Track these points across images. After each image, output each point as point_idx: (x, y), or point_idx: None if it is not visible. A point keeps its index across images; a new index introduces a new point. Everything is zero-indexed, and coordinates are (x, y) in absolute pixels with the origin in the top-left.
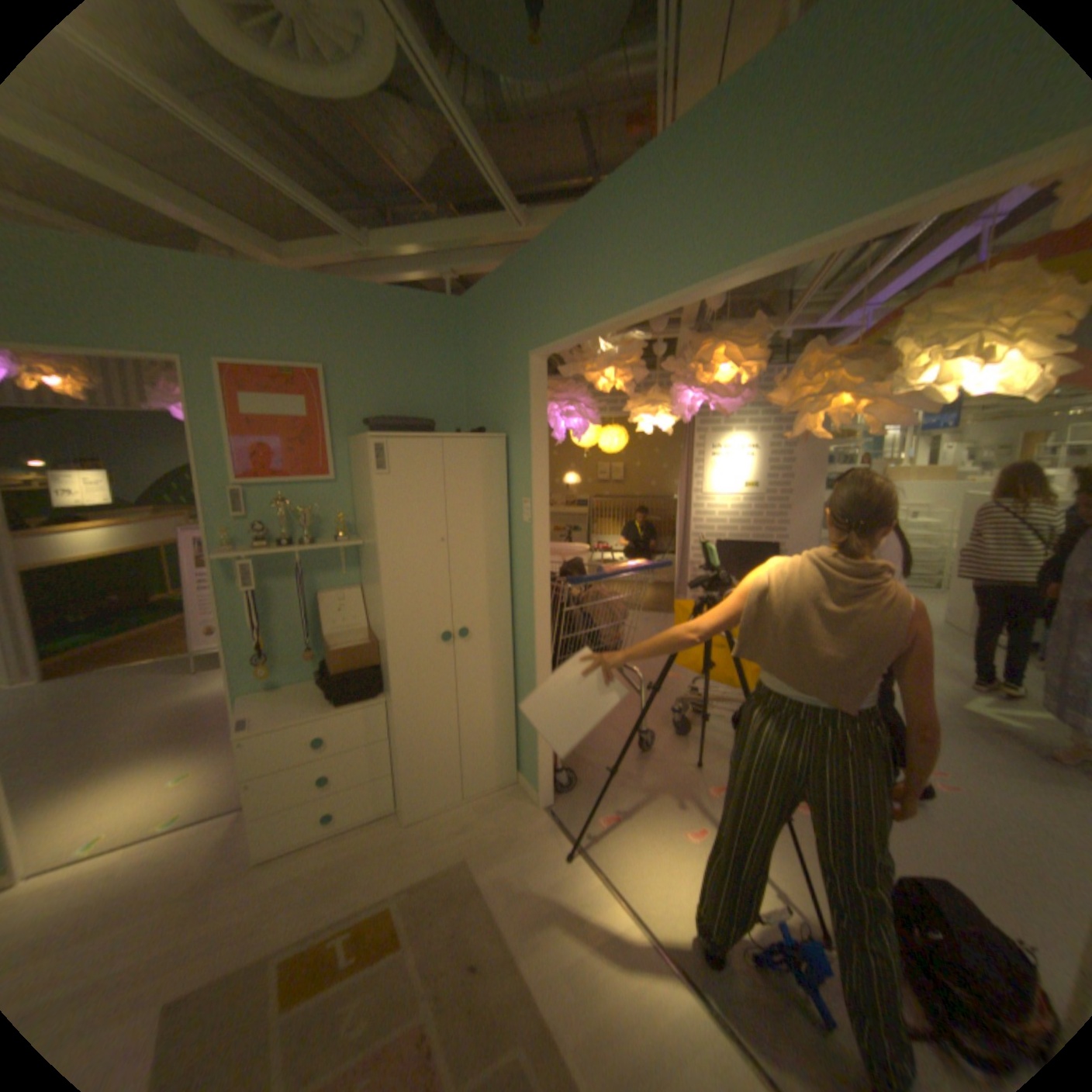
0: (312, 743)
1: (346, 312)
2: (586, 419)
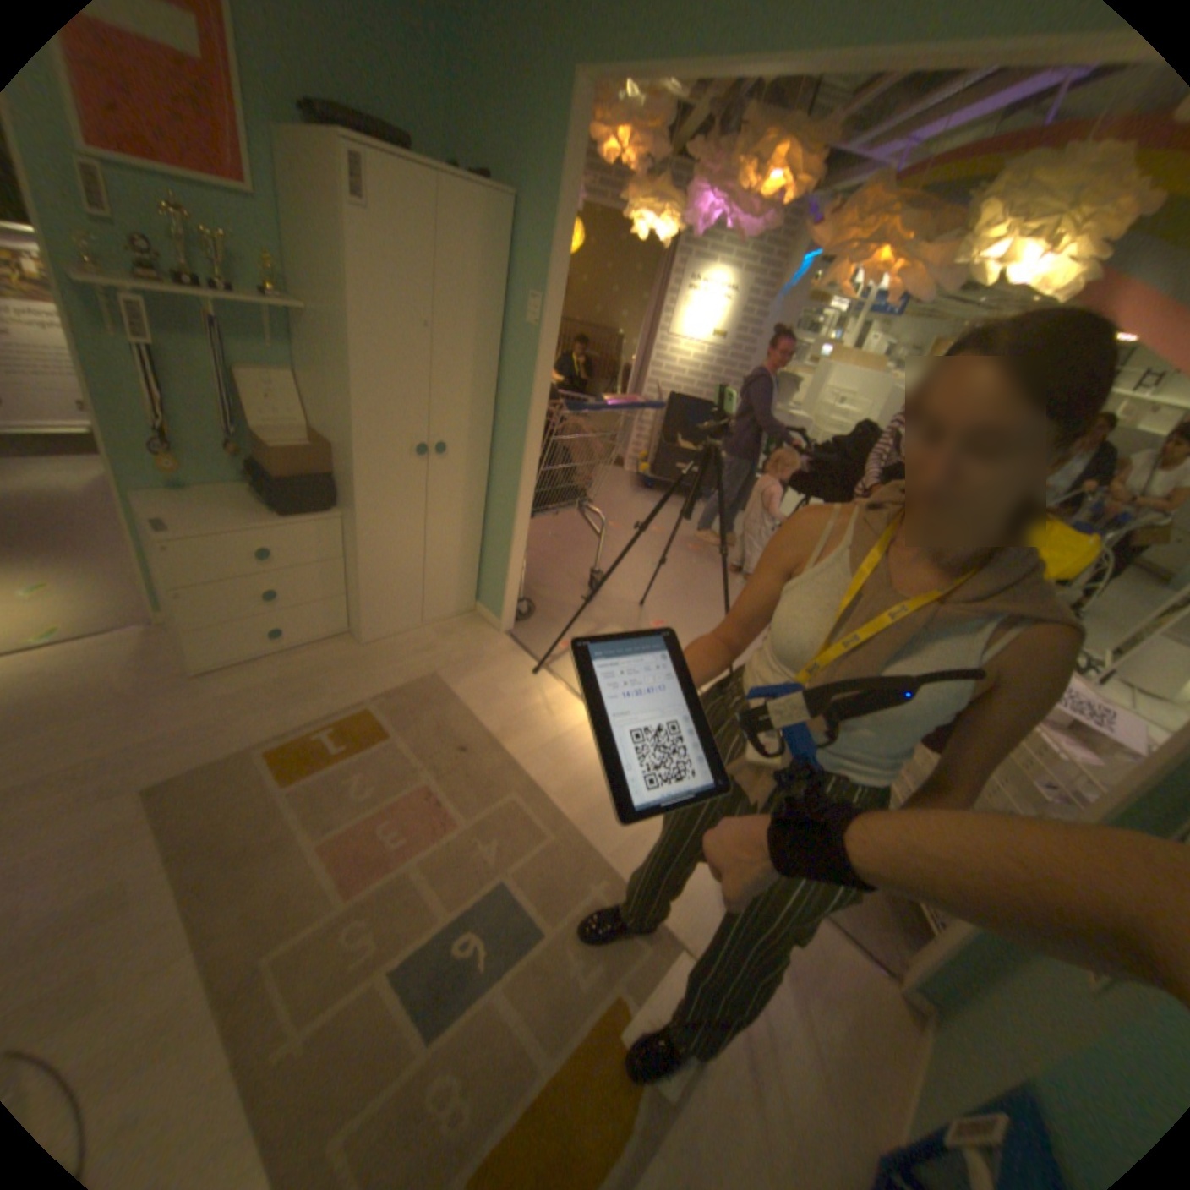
0: (257, 554)
1: None
2: None
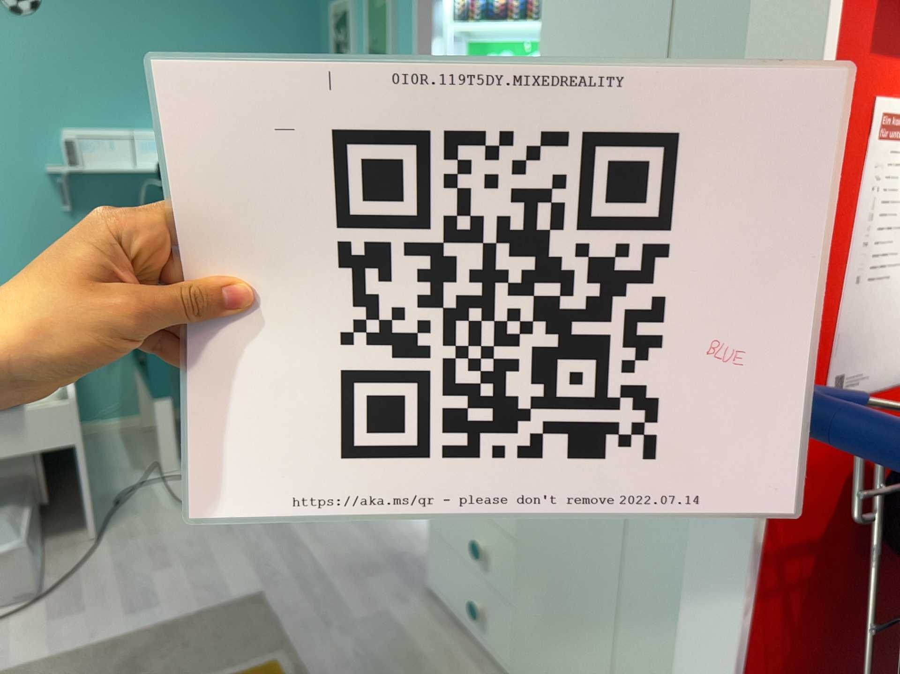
0: None
1: None
2: None
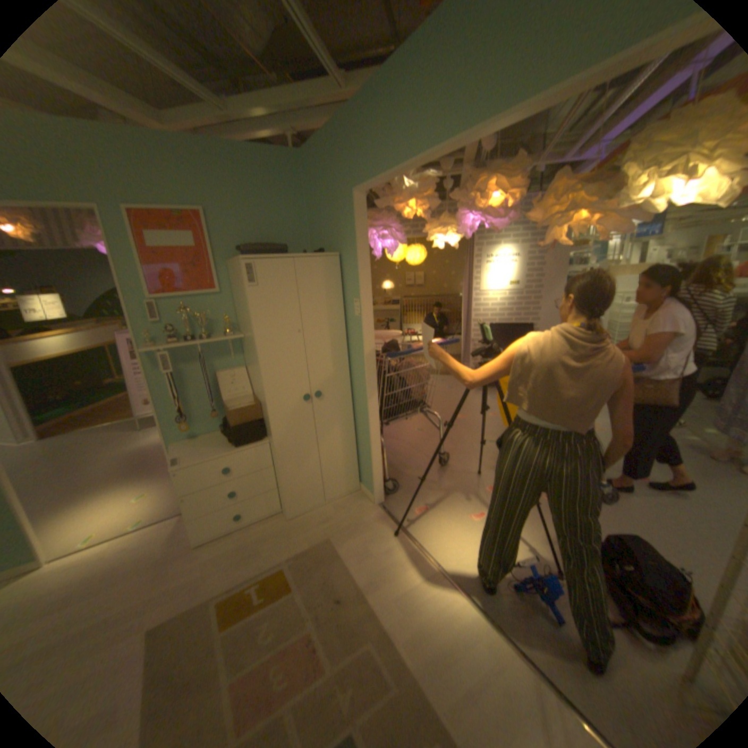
0: (223, 470)
1: (215, 163)
2: (396, 239)
